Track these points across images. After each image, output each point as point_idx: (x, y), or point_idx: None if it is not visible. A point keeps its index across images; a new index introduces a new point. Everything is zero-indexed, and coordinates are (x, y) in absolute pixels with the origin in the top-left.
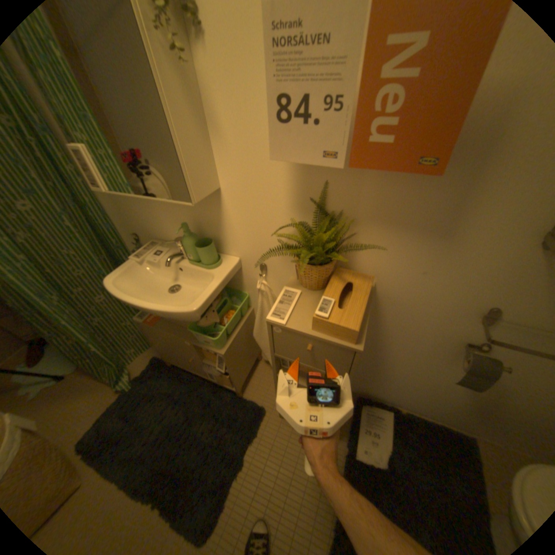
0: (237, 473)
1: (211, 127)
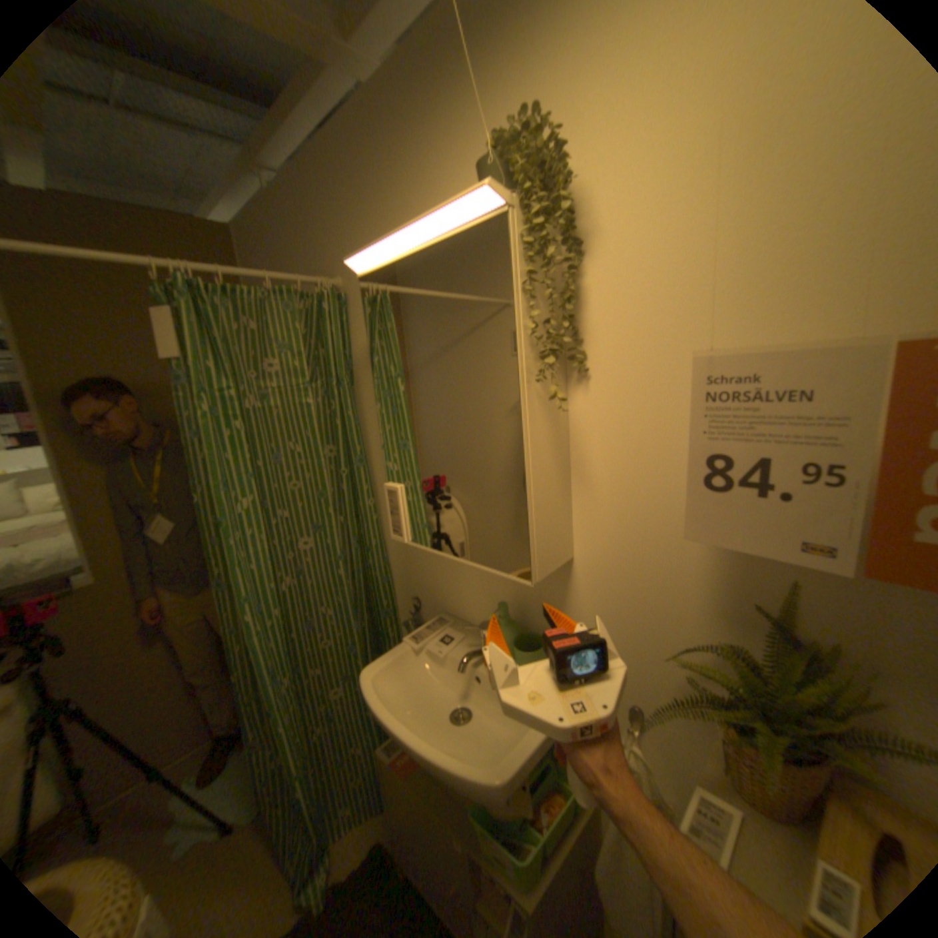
0: None
1: (575, 476)
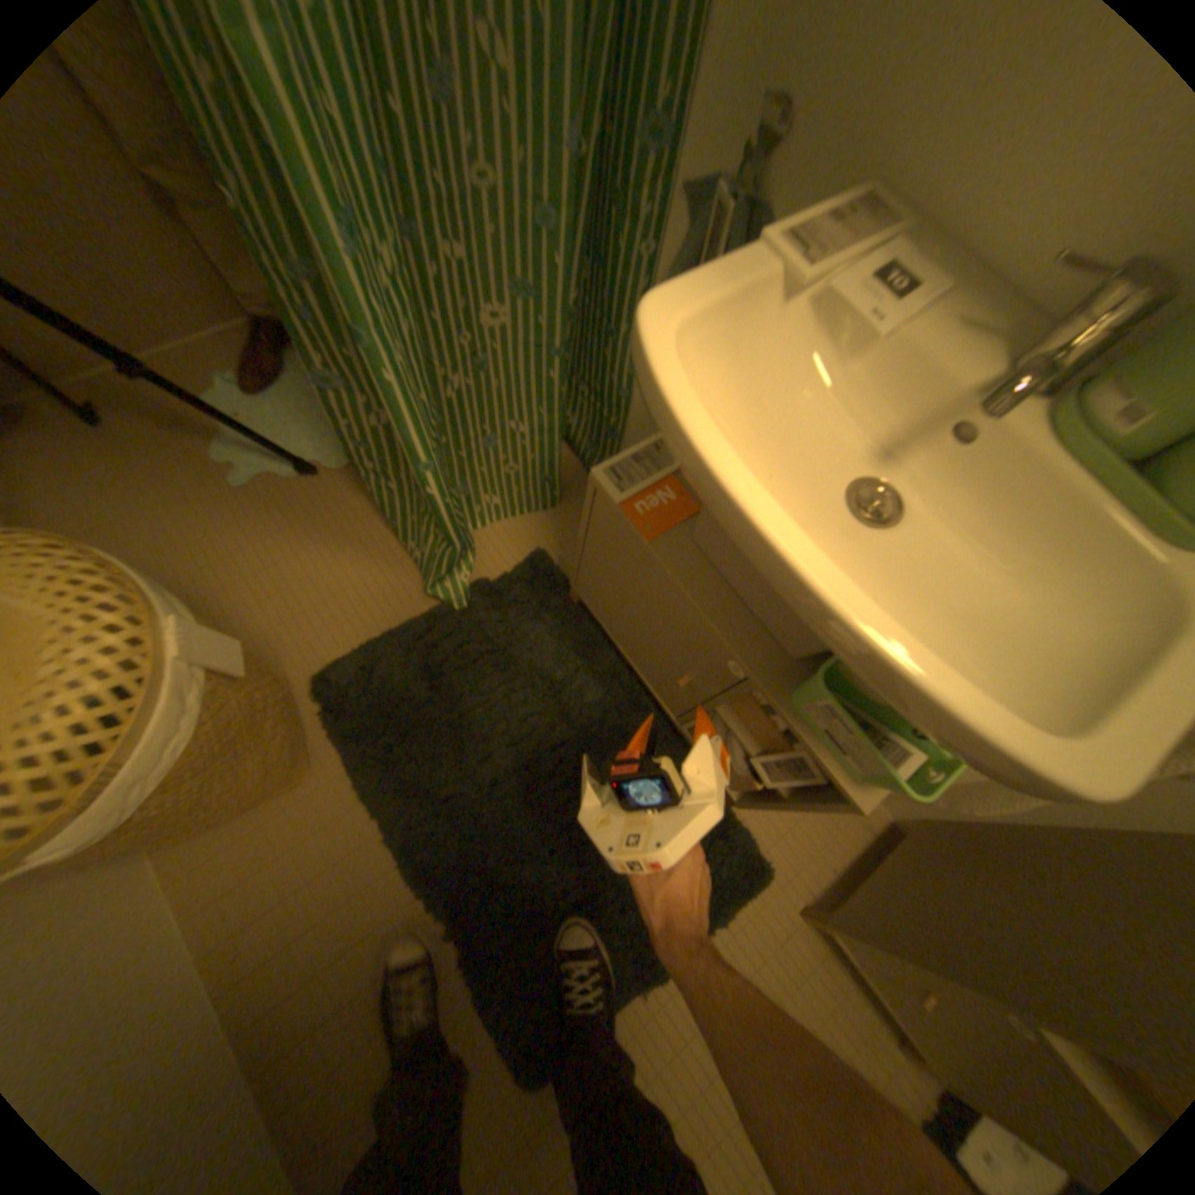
0: (658, 991)
1: None
